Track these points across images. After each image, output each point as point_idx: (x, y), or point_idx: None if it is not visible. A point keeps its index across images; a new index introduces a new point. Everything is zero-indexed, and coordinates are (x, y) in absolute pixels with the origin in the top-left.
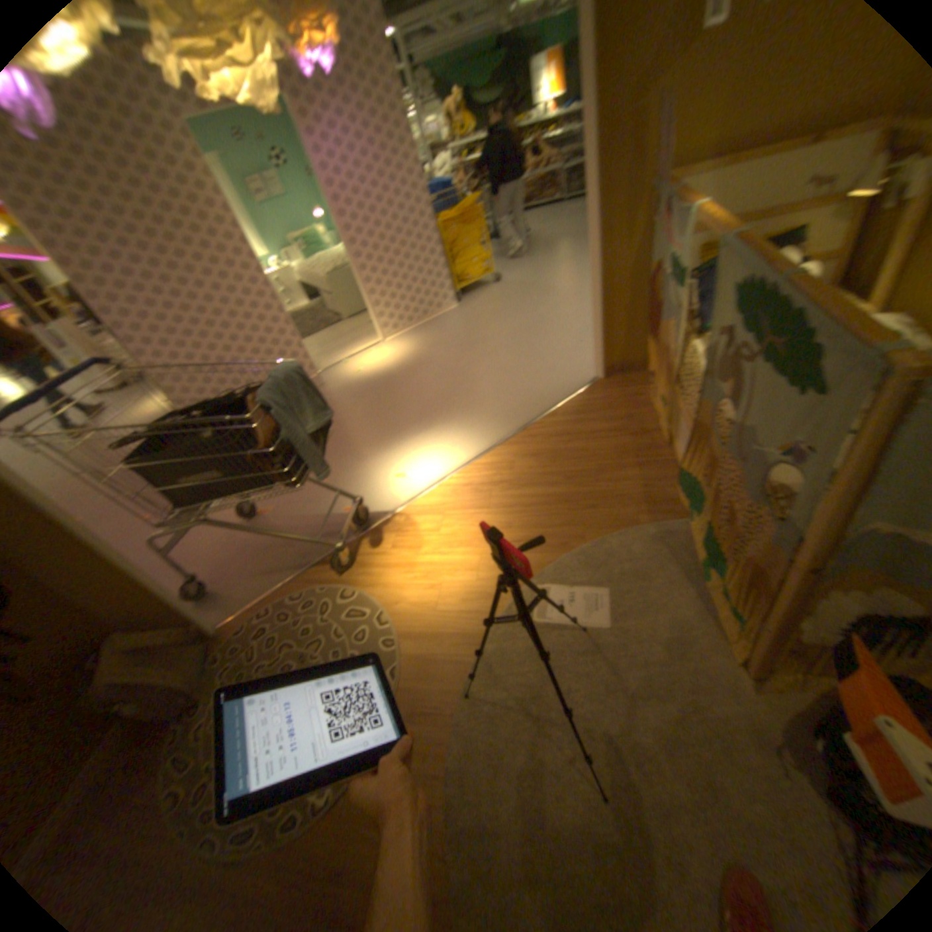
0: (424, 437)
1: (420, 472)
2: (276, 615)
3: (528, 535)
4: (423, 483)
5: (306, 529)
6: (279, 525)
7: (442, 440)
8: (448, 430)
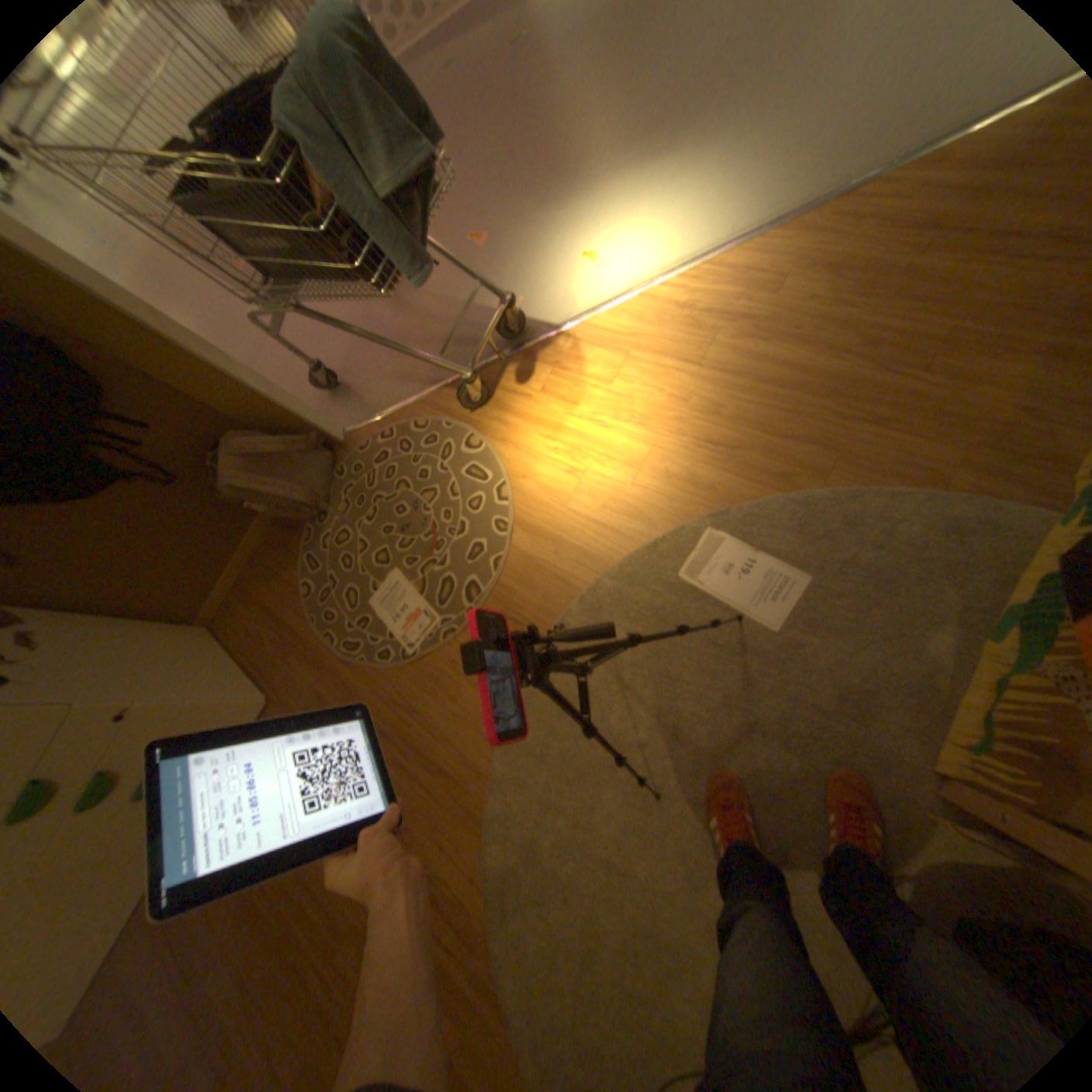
0: (657, 171)
1: (624, 256)
2: (401, 439)
3: (740, 438)
4: (621, 280)
5: (449, 321)
6: (418, 306)
7: (684, 186)
8: (705, 162)
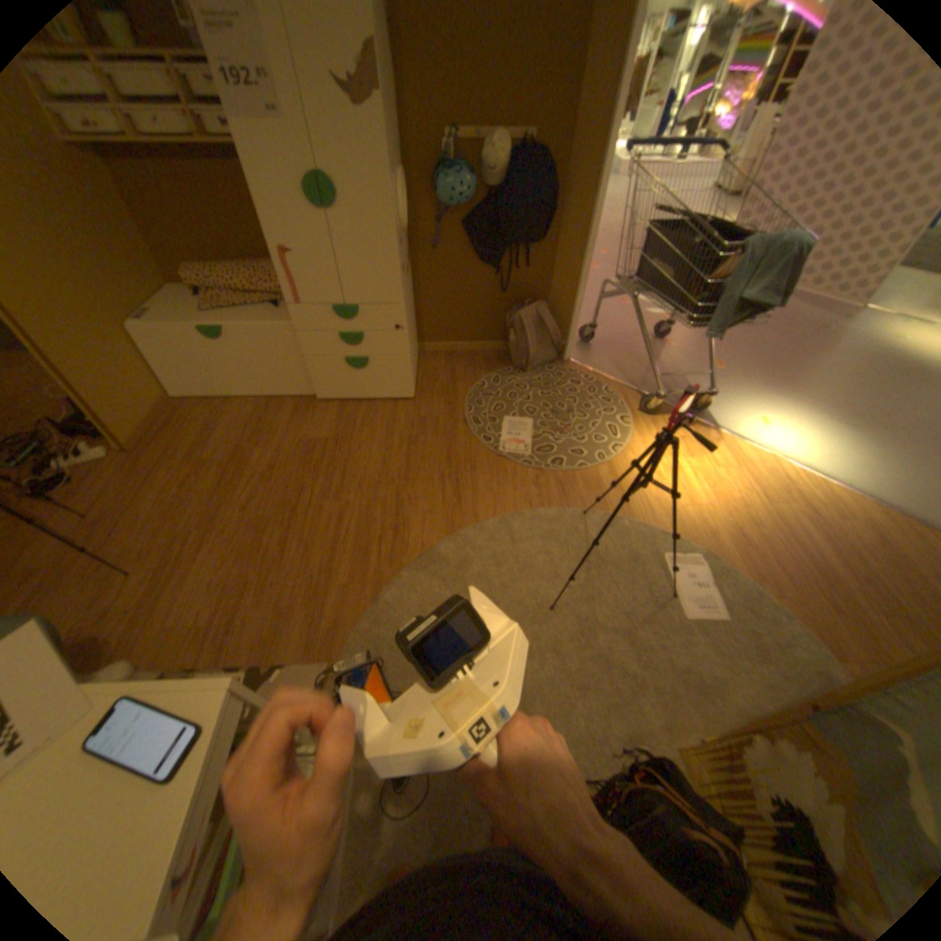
0: (839, 429)
1: (783, 438)
2: (593, 387)
3: (758, 546)
4: (770, 443)
5: (669, 376)
6: (662, 357)
7: (846, 446)
8: (867, 449)
